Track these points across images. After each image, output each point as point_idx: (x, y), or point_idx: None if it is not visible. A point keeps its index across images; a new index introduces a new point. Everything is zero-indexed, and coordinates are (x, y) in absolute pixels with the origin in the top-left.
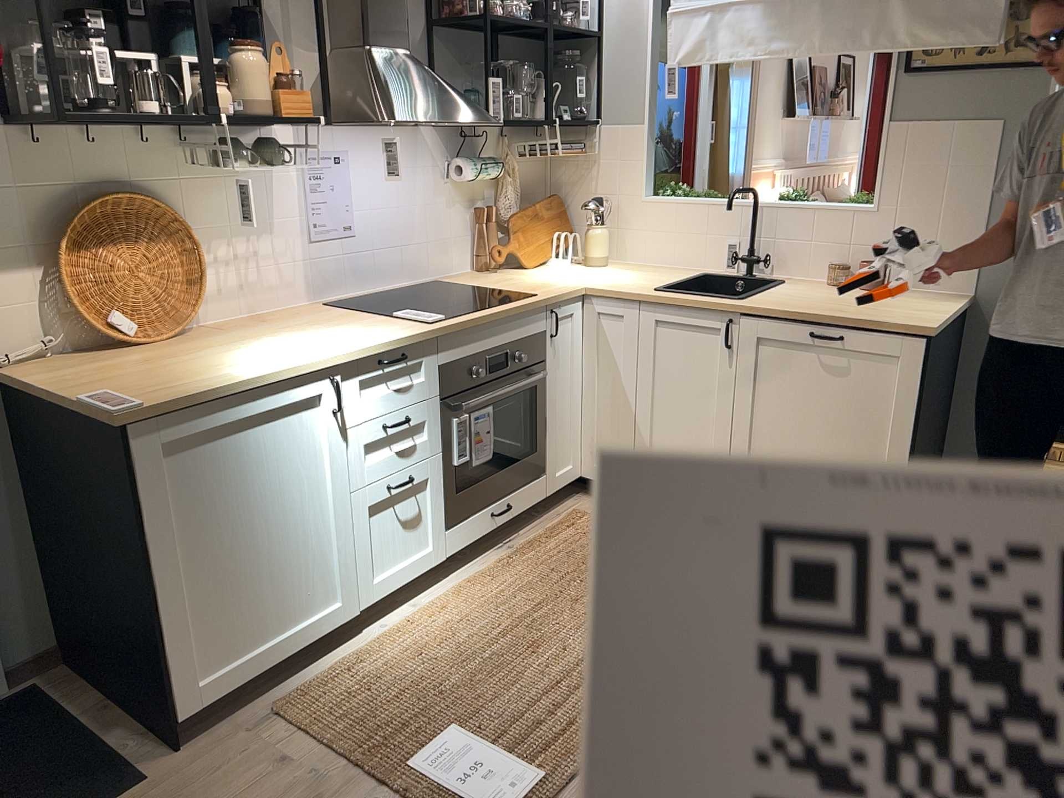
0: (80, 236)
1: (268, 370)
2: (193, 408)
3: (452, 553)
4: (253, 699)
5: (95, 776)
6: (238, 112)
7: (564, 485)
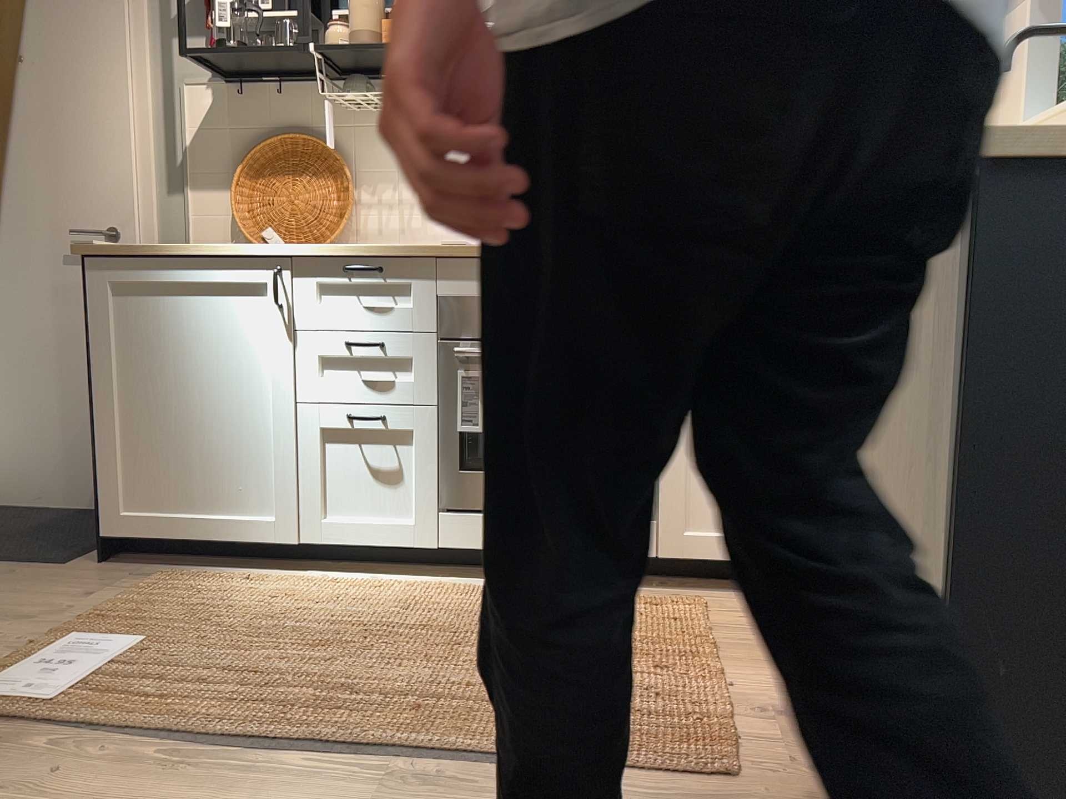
0: (260, 166)
1: (216, 246)
2: (136, 258)
3: (449, 546)
4: (178, 565)
5: (66, 551)
6: (348, 46)
7: (705, 557)
